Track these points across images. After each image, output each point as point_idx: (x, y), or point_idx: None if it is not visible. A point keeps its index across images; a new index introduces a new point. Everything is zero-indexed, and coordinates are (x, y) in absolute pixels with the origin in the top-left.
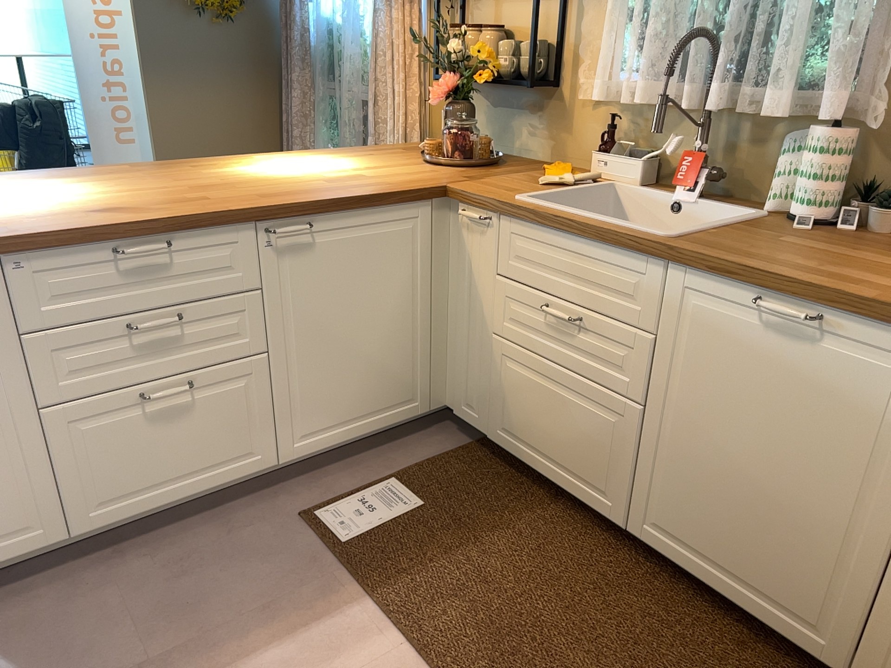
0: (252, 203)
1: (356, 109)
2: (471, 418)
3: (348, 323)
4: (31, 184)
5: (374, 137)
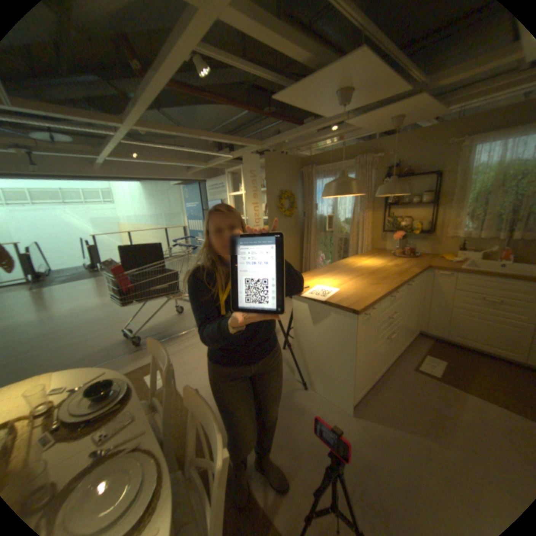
0: (403, 277)
1: (338, 240)
2: (438, 334)
3: (413, 309)
4: (321, 277)
5: (352, 249)
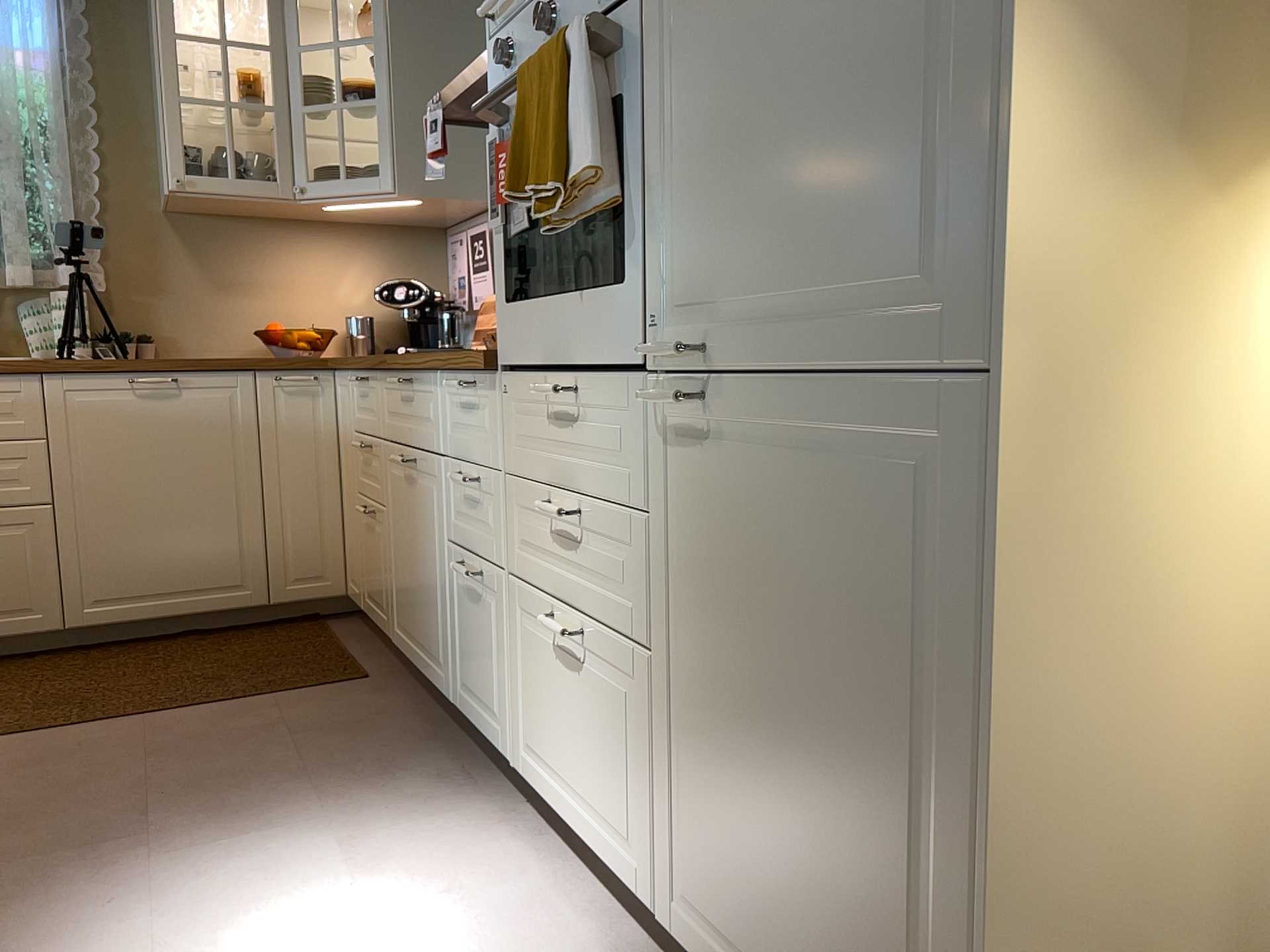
0: None
1: None
2: None
3: None
4: None
5: None
